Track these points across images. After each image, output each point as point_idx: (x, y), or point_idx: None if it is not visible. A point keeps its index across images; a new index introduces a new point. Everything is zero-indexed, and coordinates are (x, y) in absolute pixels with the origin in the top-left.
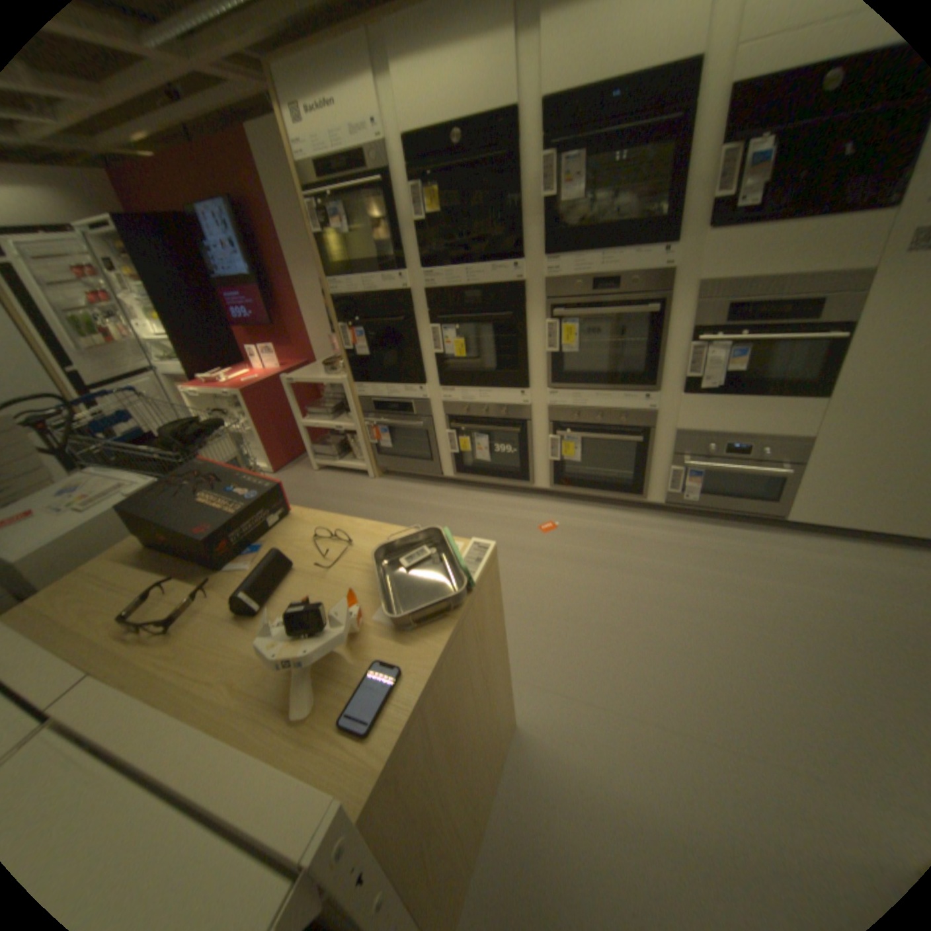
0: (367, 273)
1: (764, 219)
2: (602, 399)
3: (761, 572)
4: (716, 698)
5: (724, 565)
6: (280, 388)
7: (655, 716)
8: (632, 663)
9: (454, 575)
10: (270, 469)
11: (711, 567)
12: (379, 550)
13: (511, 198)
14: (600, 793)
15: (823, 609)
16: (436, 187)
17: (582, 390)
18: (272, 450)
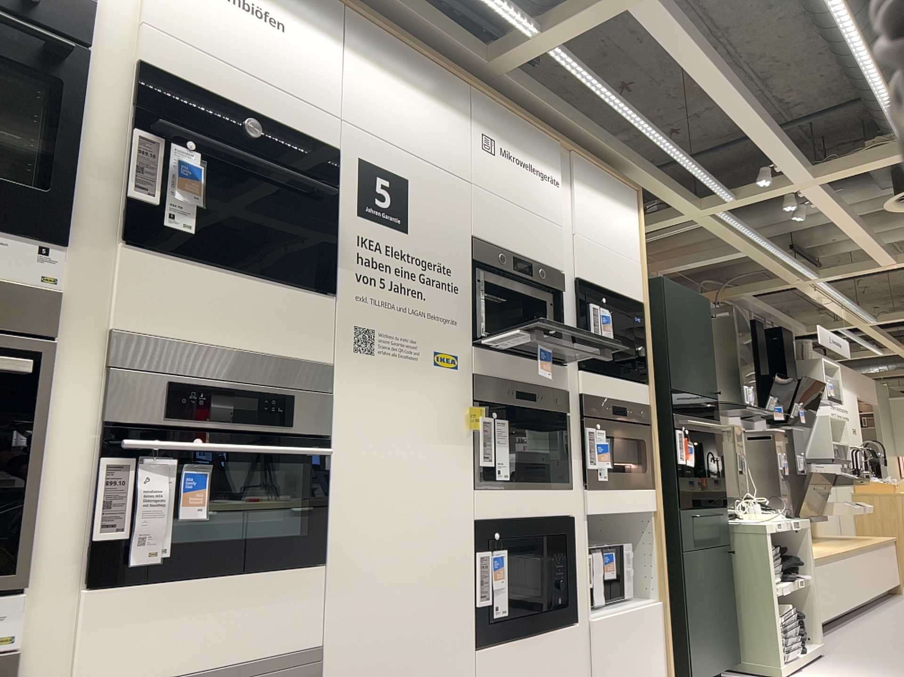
0: None
1: (202, 262)
2: None
3: None
4: None
5: None
6: None
7: None
8: None
9: None
10: None
11: None
12: None
13: None
14: None
15: None
16: None
17: None
18: None
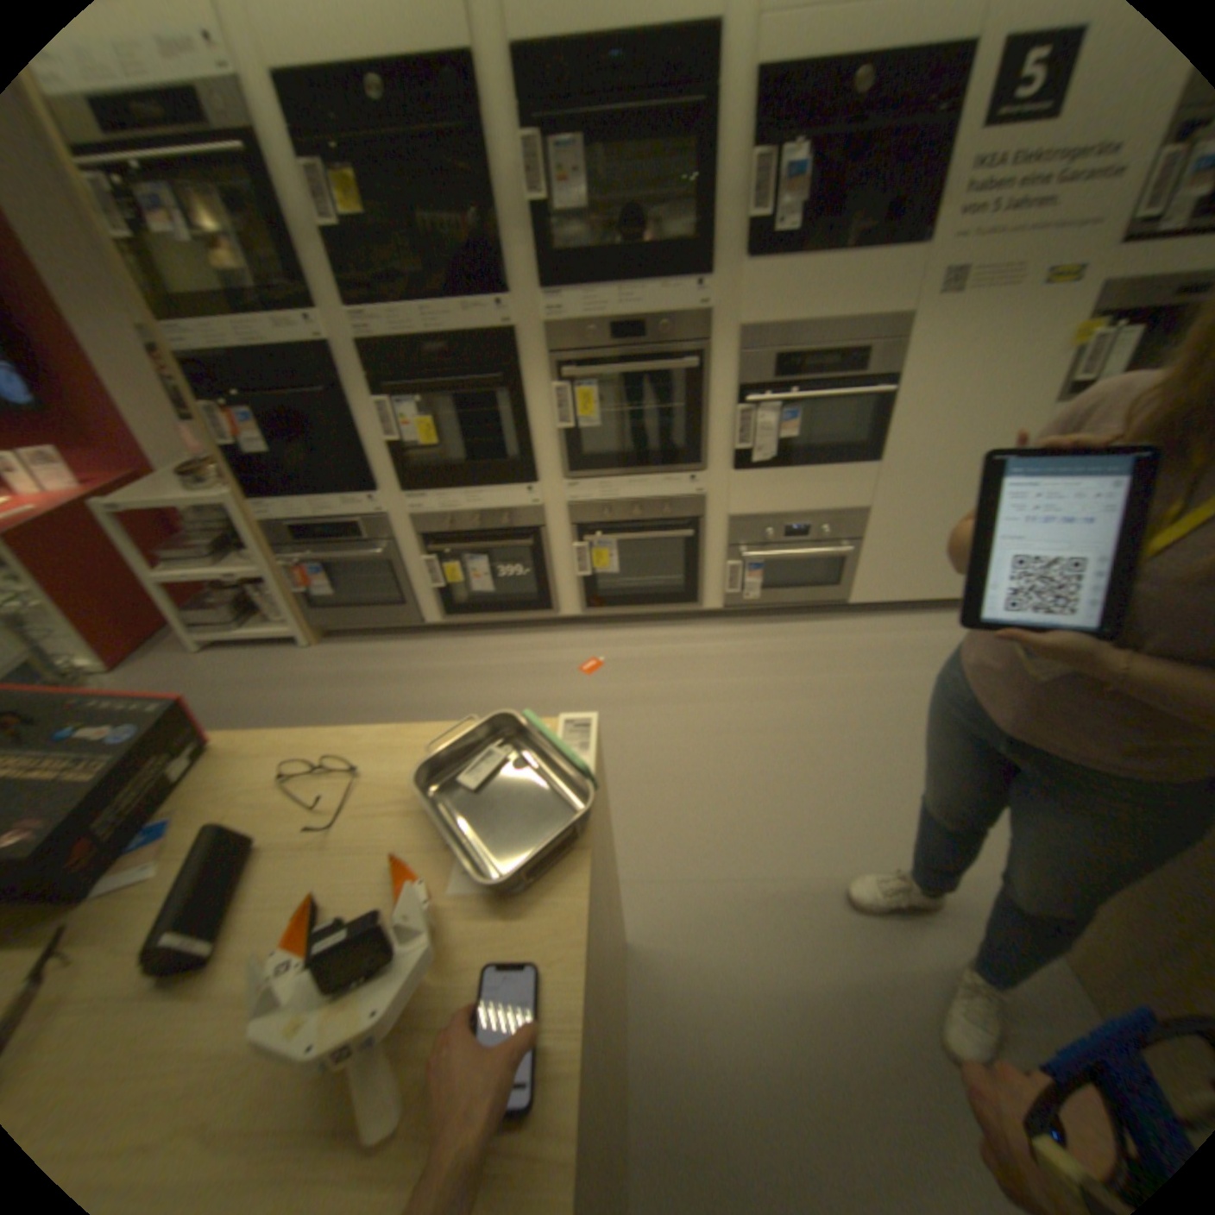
0: (246, 313)
1: (805, 249)
2: (640, 486)
3: (838, 666)
4: (836, 824)
5: (802, 668)
6: (94, 521)
7: (783, 867)
8: (740, 813)
9: (558, 779)
10: (104, 665)
11: (789, 673)
12: (414, 769)
13: (481, 199)
14: (750, 987)
15: (903, 692)
16: (353, 171)
17: (613, 477)
18: (101, 630)
